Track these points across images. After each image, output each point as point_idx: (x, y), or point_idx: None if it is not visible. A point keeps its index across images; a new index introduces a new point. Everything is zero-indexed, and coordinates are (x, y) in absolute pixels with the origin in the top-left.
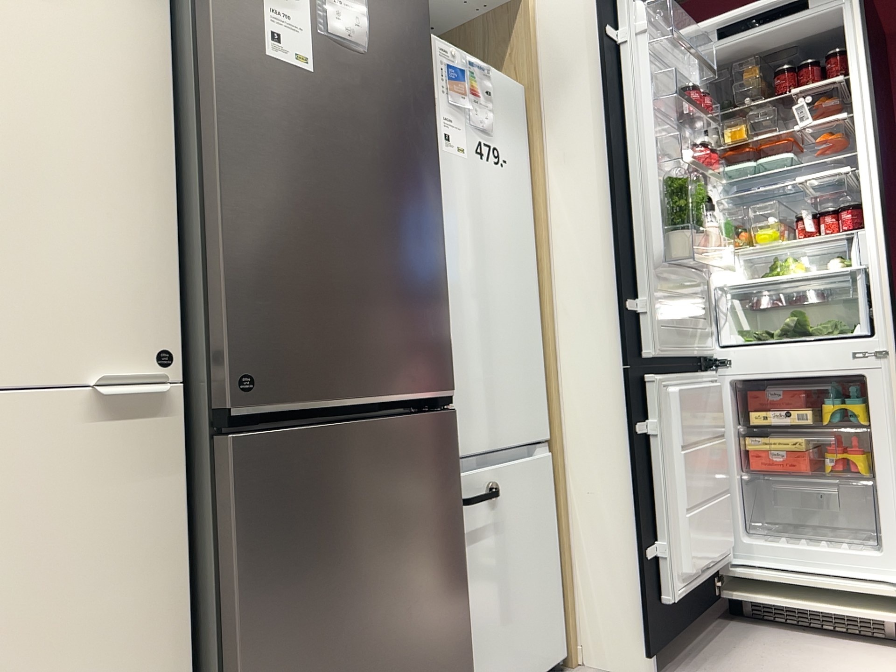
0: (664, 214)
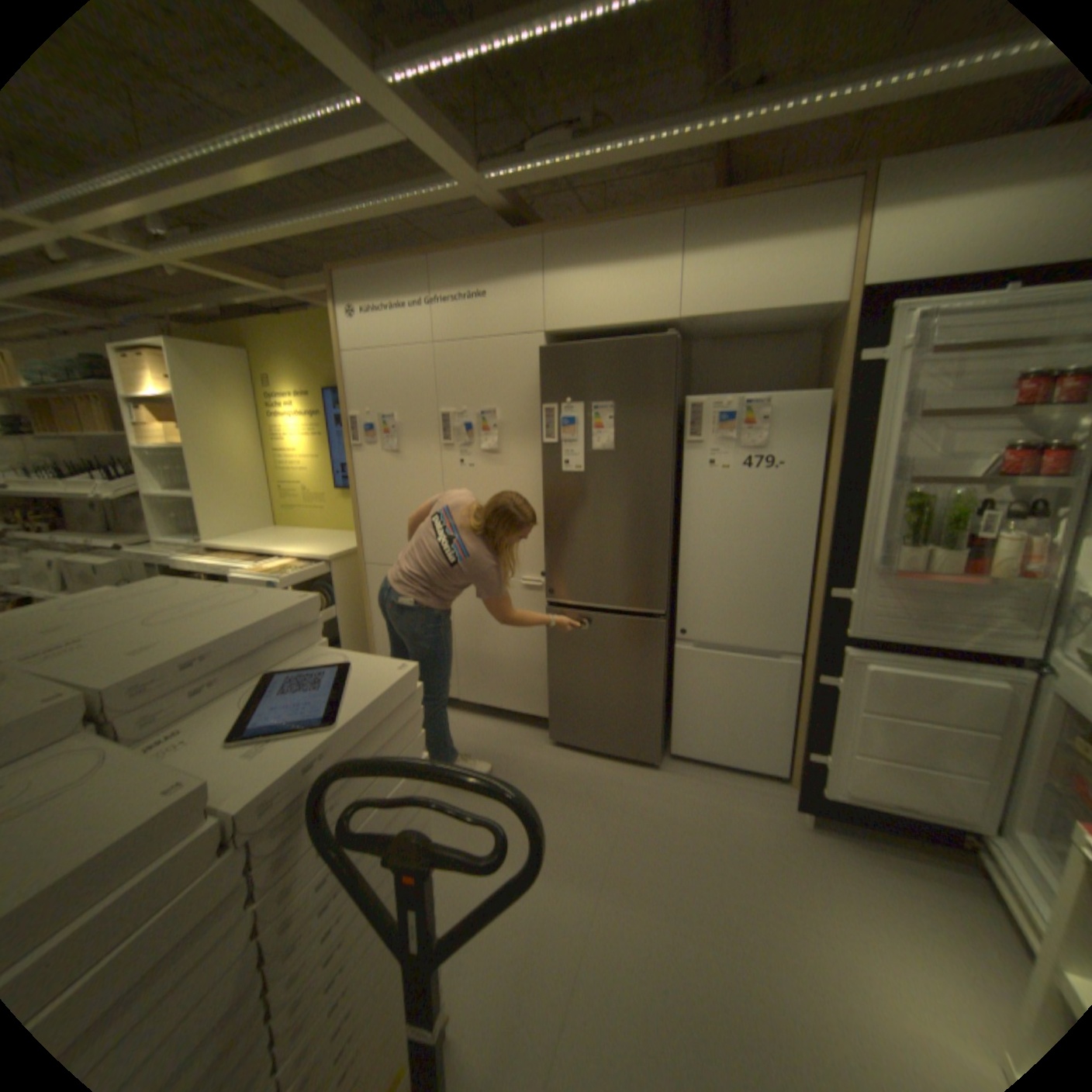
0: (923, 520)
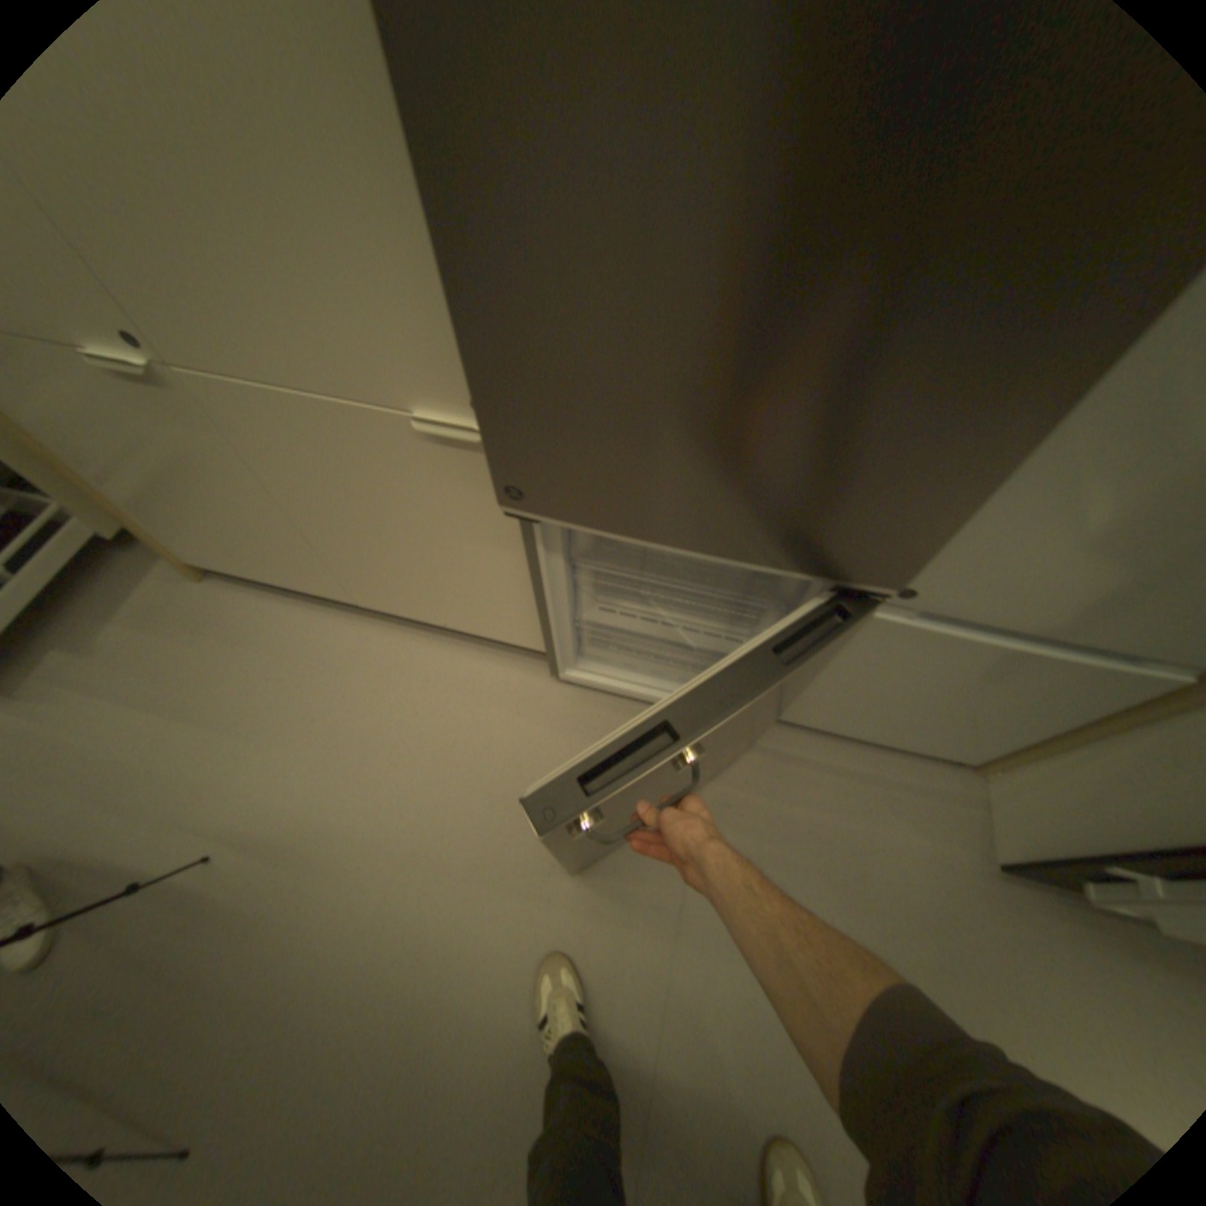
0: None
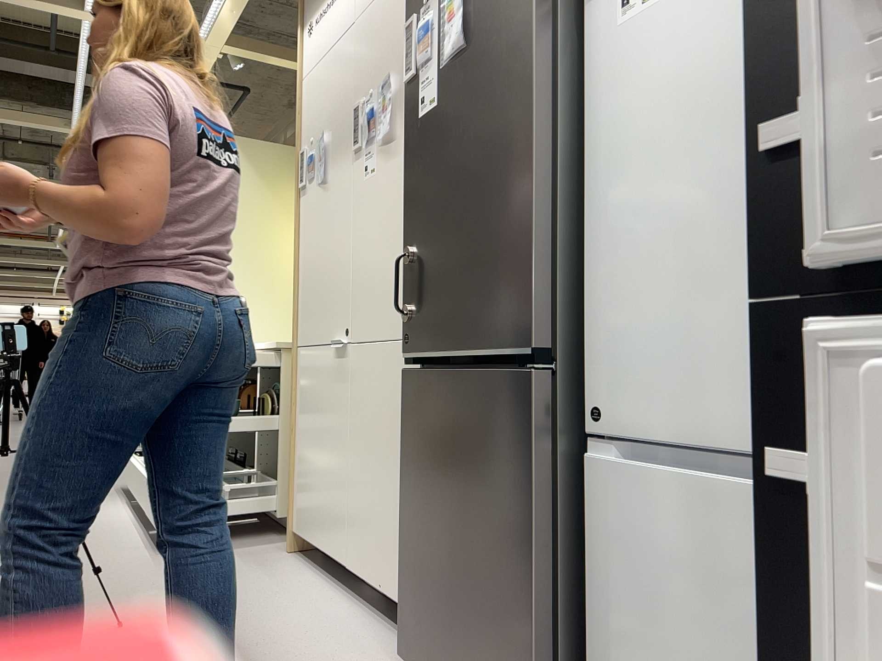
0: None
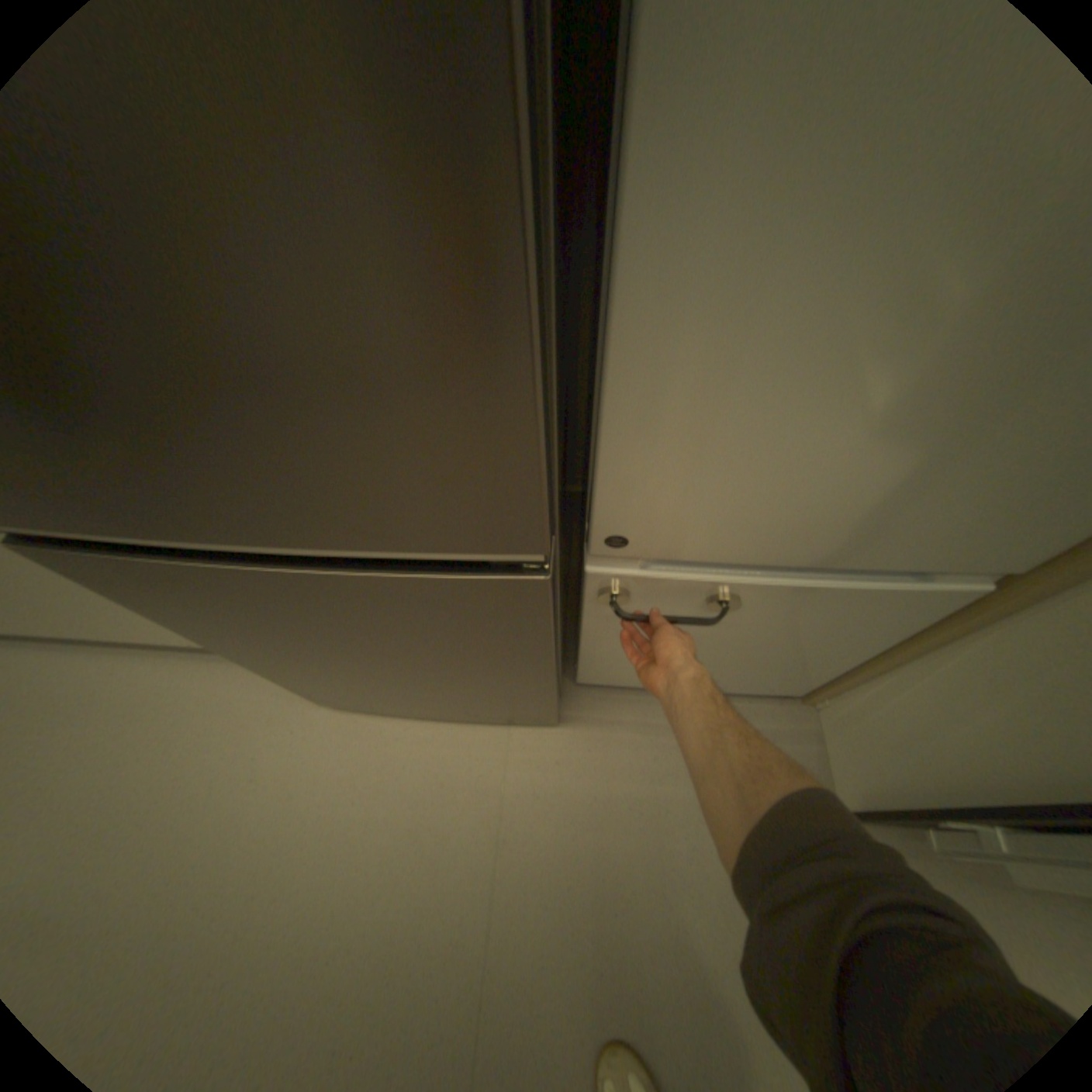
0: None
